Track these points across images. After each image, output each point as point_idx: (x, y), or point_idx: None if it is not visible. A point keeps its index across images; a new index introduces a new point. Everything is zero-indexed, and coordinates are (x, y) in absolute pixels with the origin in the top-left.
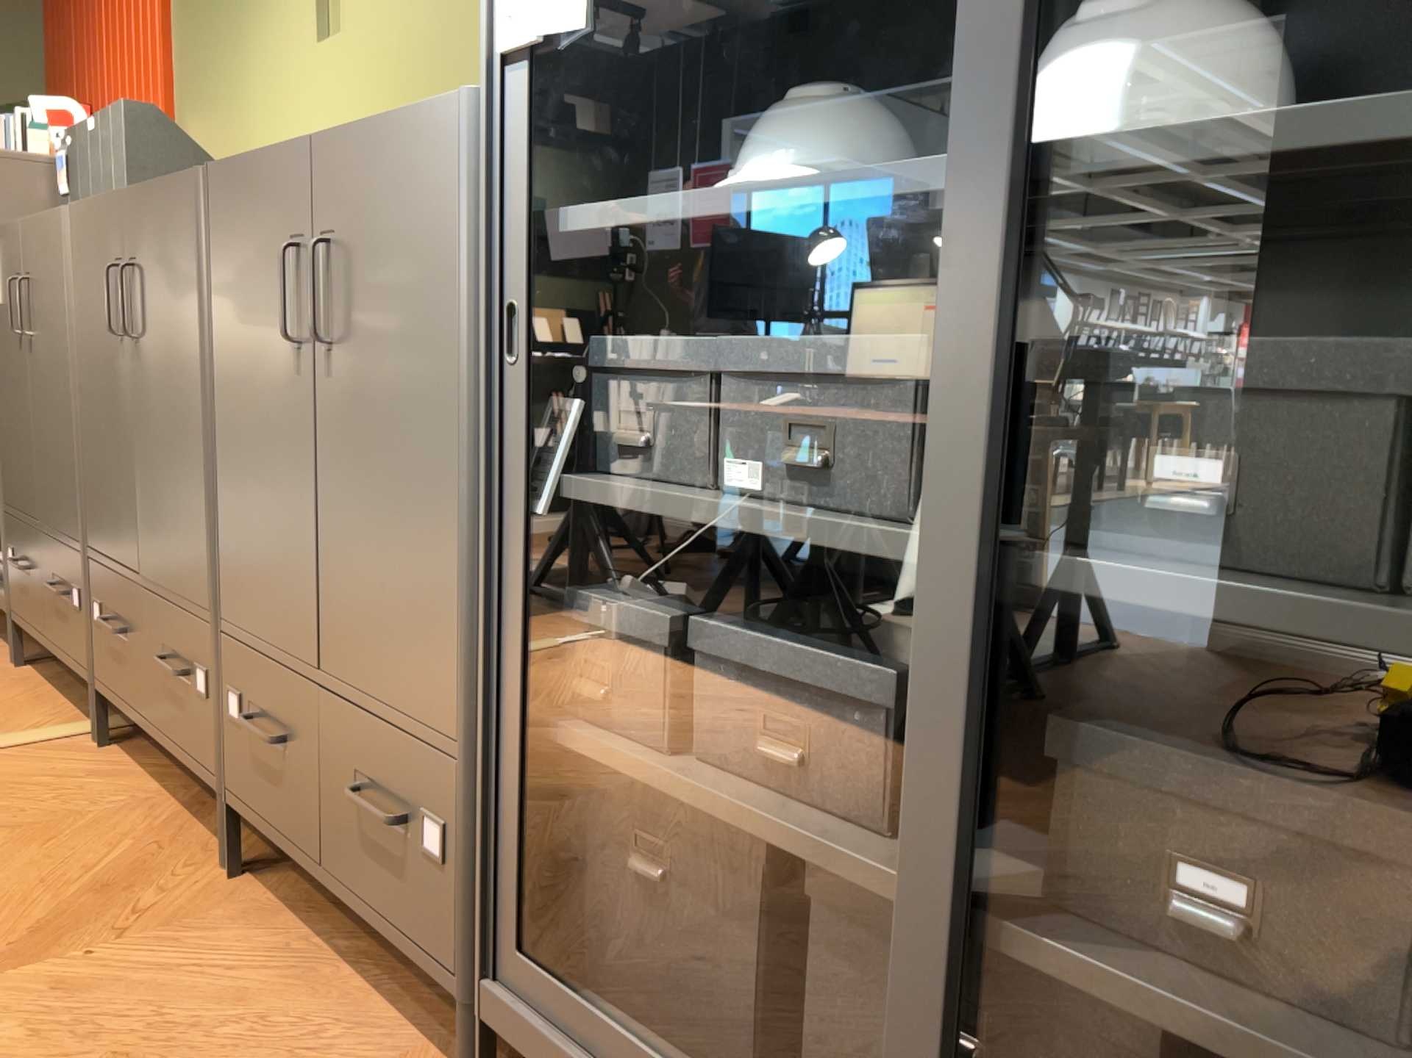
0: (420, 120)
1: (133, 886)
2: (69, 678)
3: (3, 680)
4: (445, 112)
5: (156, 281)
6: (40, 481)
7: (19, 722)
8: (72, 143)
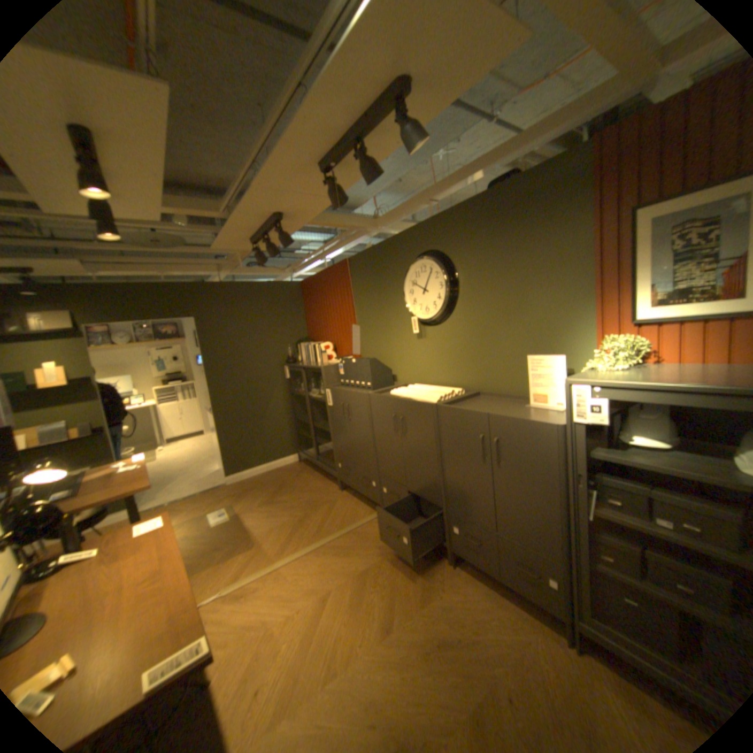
0: (539, 426)
1: (432, 573)
2: (357, 495)
3: (342, 497)
4: (550, 428)
5: (414, 423)
6: (354, 452)
7: (359, 513)
8: (344, 362)
